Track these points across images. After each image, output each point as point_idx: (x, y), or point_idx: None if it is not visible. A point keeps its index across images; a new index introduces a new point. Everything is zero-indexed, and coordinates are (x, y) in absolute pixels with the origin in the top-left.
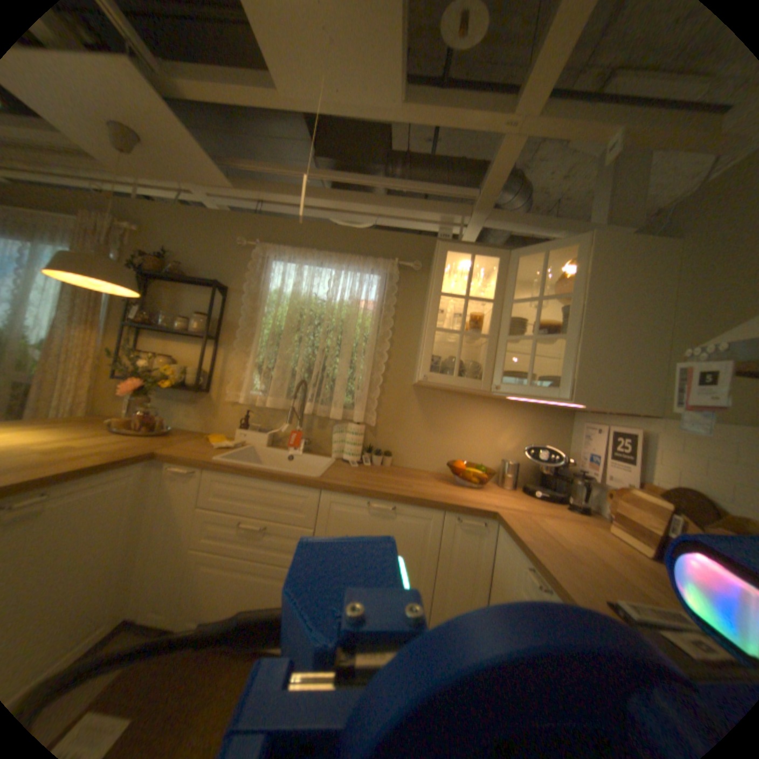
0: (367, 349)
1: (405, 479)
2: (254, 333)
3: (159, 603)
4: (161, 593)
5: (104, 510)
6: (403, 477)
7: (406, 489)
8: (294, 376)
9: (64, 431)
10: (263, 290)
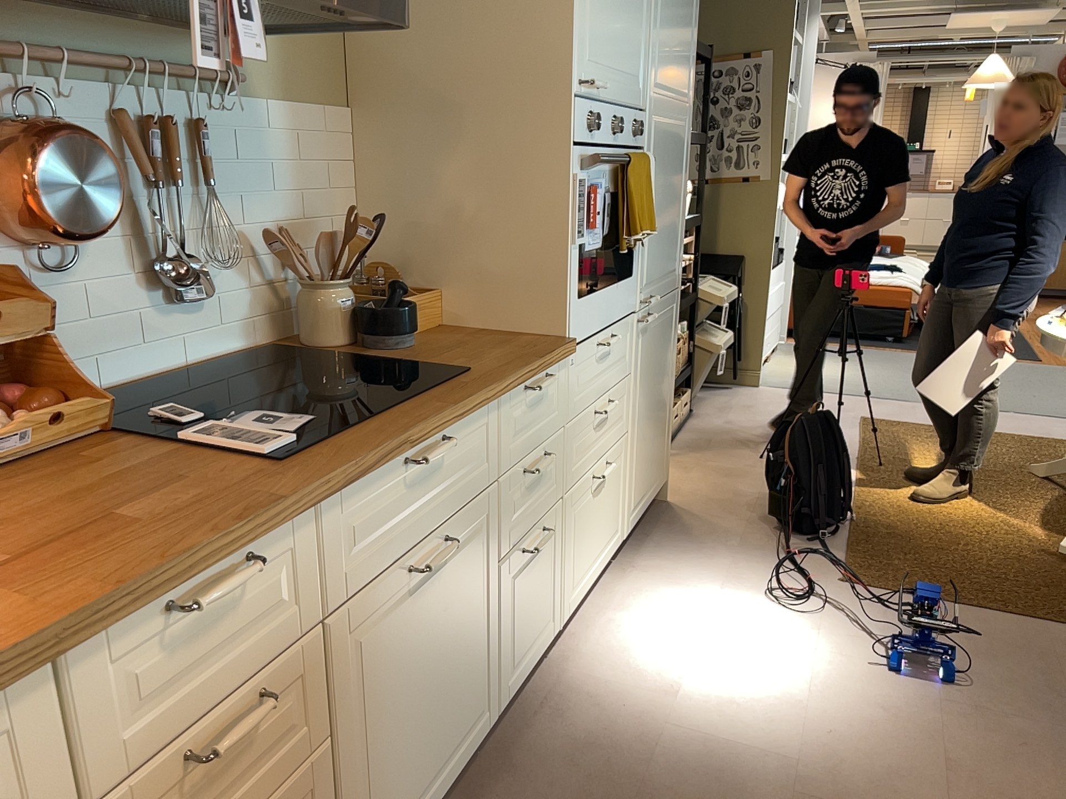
0: None
1: None
2: None
3: None
4: None
5: None
6: None
7: None
8: None
9: None
10: None
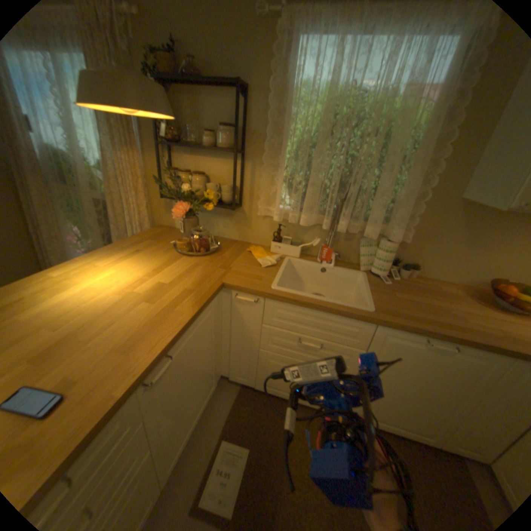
0: (420, 156)
1: (447, 302)
2: (281, 141)
3: (243, 373)
4: (244, 368)
5: (203, 336)
6: (442, 297)
7: (464, 324)
8: (325, 189)
9: (147, 255)
10: (290, 82)
